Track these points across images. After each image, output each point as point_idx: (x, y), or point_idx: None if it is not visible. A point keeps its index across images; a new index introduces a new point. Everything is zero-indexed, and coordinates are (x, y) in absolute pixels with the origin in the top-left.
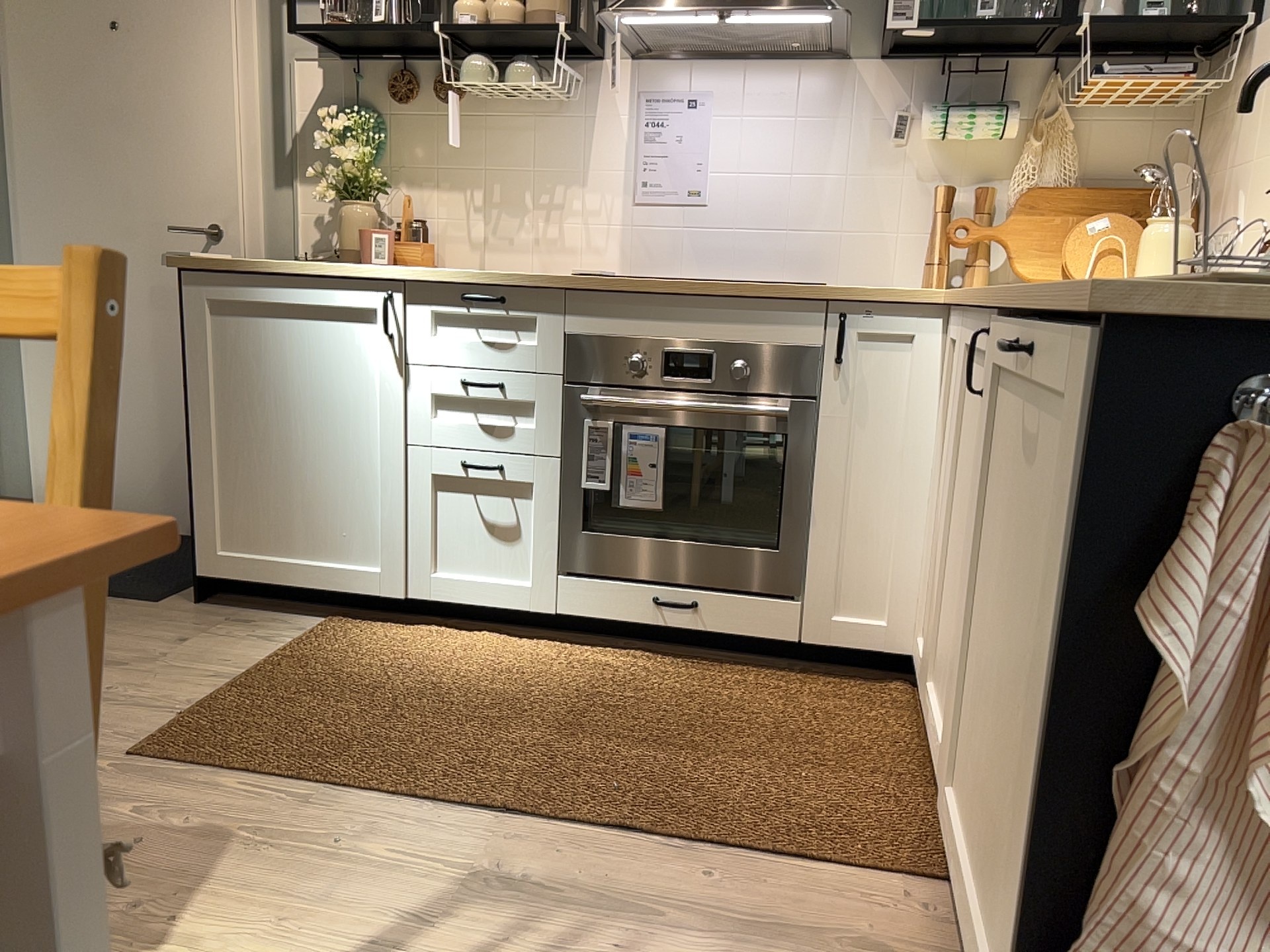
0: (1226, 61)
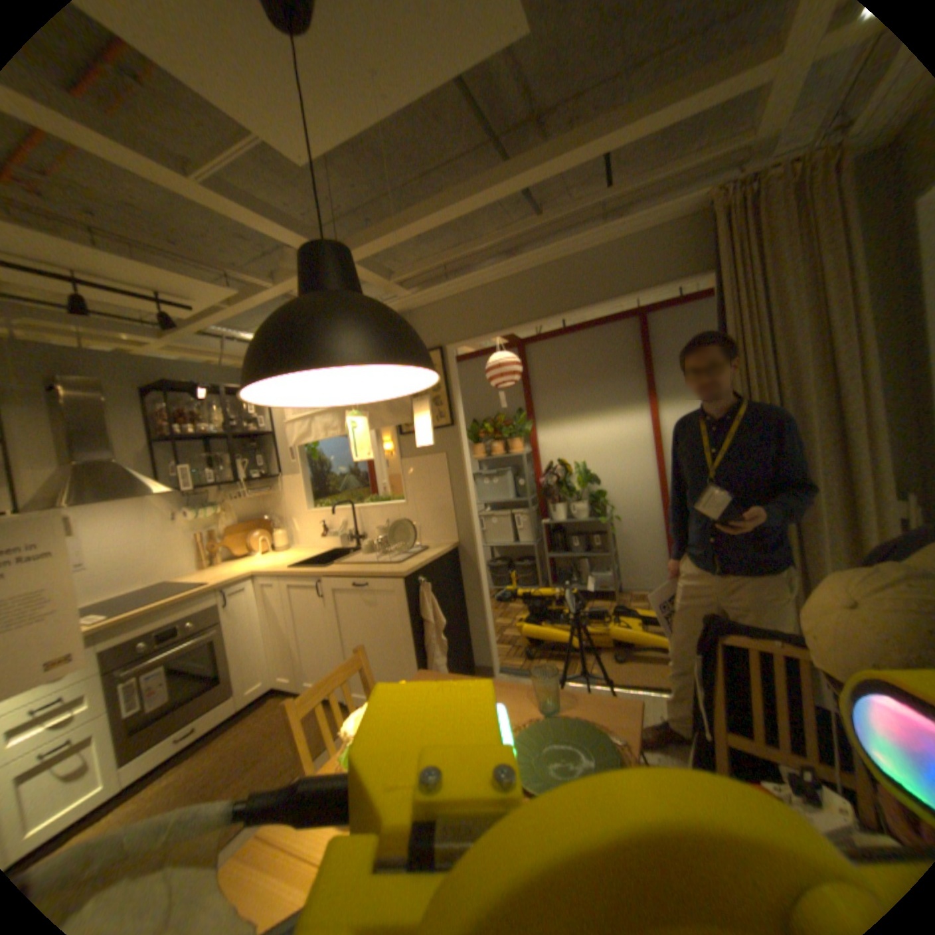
0: (270, 480)
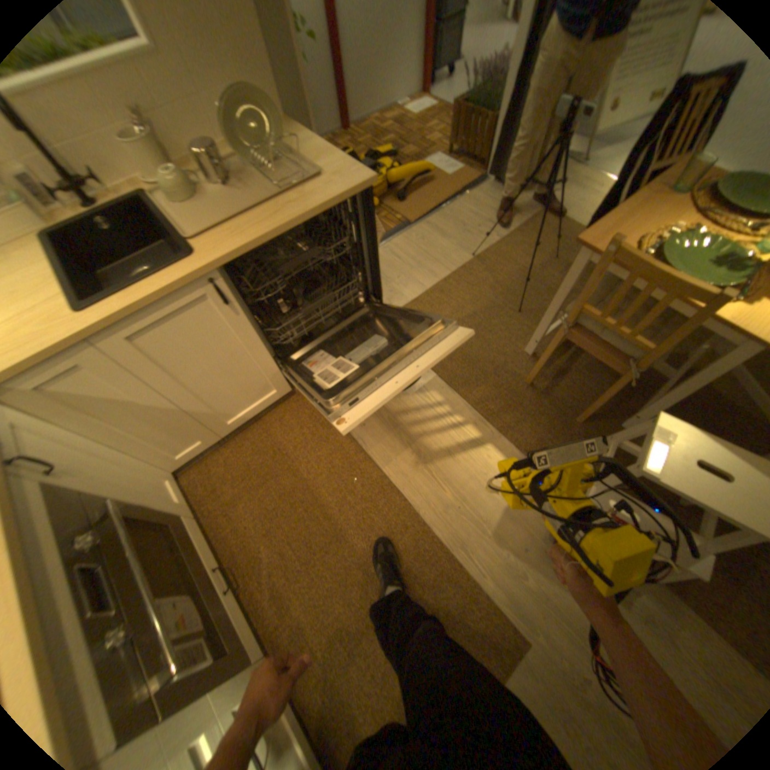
0: None
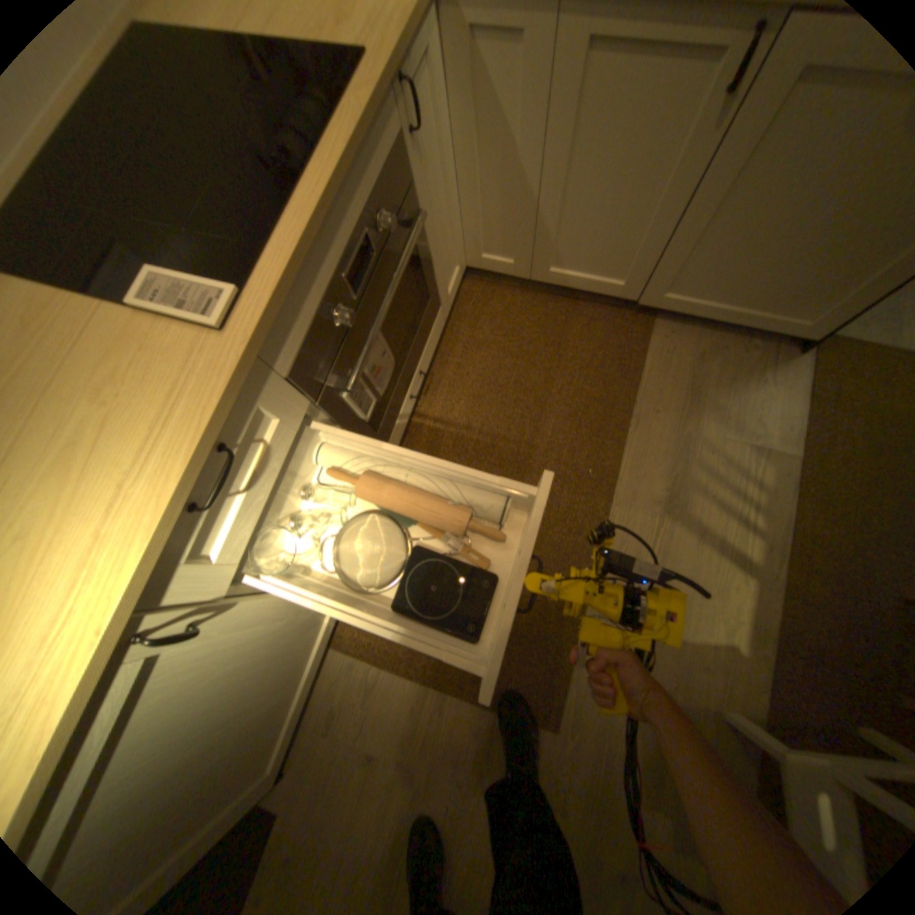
0: None
